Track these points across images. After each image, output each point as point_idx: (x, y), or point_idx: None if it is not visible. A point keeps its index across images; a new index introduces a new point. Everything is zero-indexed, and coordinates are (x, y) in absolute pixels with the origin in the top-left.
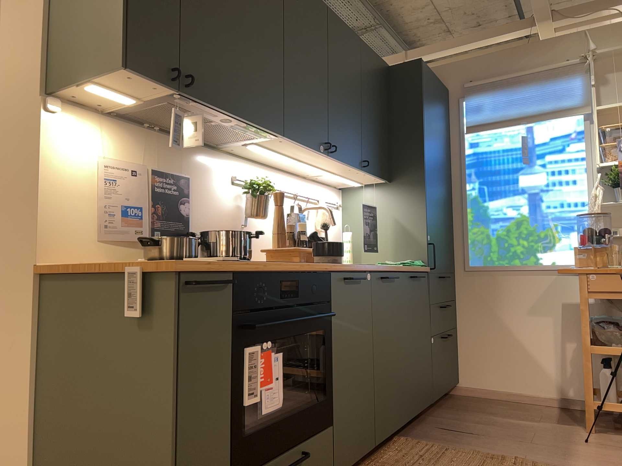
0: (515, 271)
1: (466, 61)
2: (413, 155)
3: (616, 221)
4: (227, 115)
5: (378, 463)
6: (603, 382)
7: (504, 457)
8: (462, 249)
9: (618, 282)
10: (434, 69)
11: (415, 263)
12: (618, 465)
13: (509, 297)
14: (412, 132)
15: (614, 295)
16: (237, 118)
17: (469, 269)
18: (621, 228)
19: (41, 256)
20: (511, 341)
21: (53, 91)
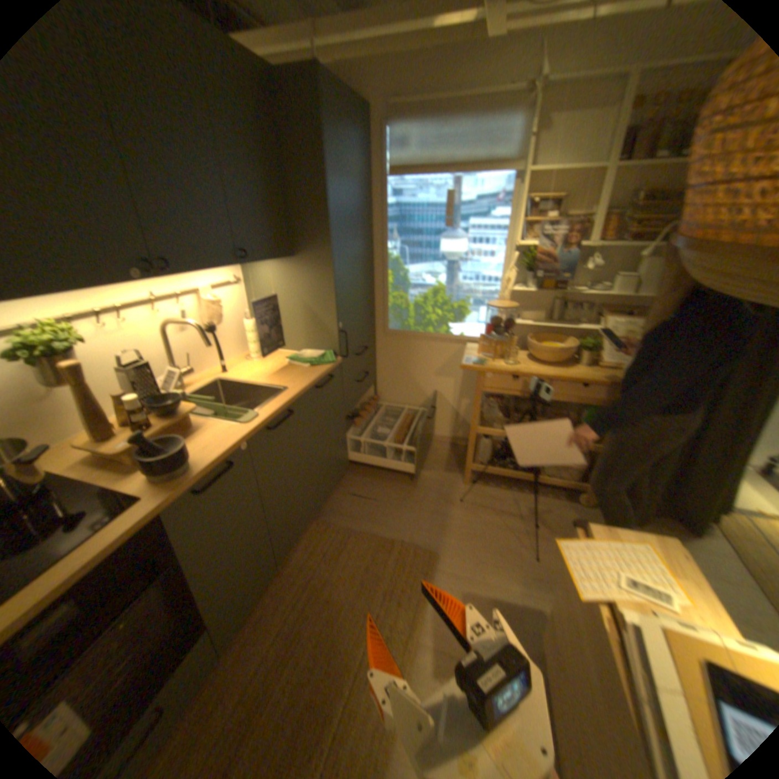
0: (428, 339)
1: (393, 59)
2: (316, 225)
3: (523, 301)
4: None
5: (283, 578)
6: (482, 447)
7: (393, 546)
8: (382, 313)
9: (510, 383)
10: (352, 65)
11: (324, 360)
12: (477, 538)
13: (421, 361)
14: (313, 192)
15: (504, 392)
16: None
17: (388, 334)
18: (525, 311)
19: None
20: (419, 396)
21: None
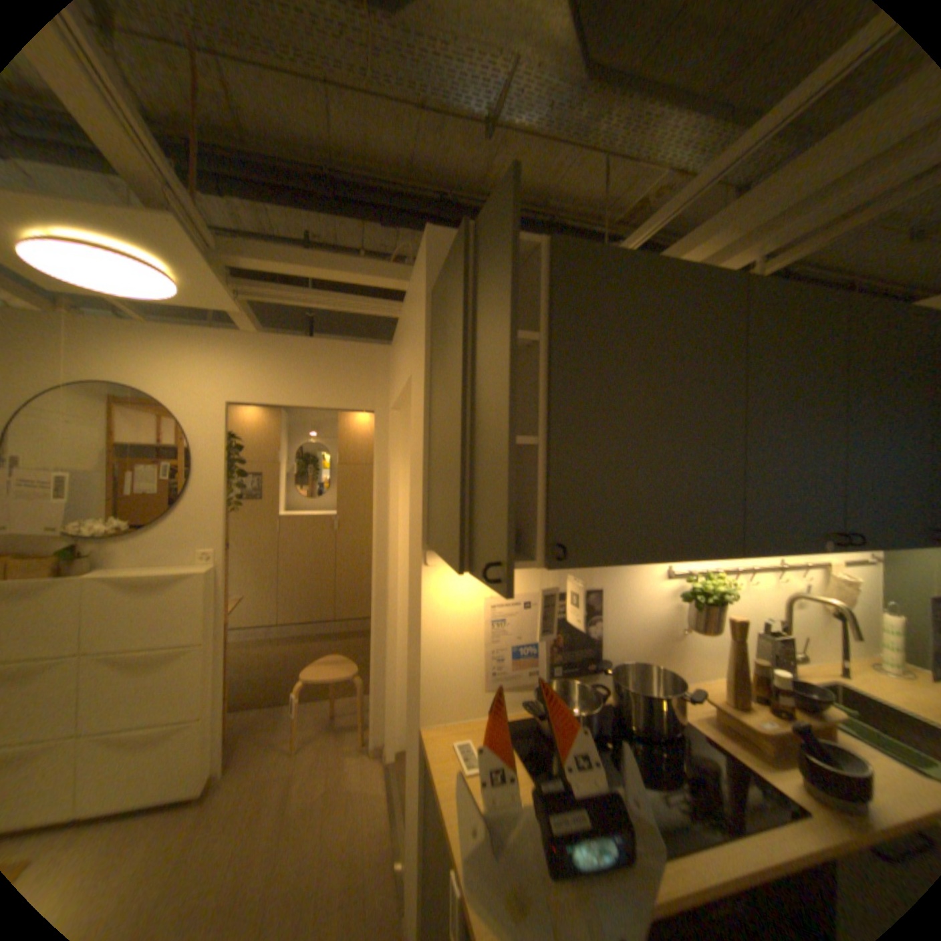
0: None
1: None
2: None
3: None
4: (635, 562)
5: None
6: None
7: None
8: None
9: None
10: None
11: None
12: None
13: None
14: None
15: None
16: (652, 561)
17: None
18: None
19: (426, 719)
20: None
21: (430, 544)
